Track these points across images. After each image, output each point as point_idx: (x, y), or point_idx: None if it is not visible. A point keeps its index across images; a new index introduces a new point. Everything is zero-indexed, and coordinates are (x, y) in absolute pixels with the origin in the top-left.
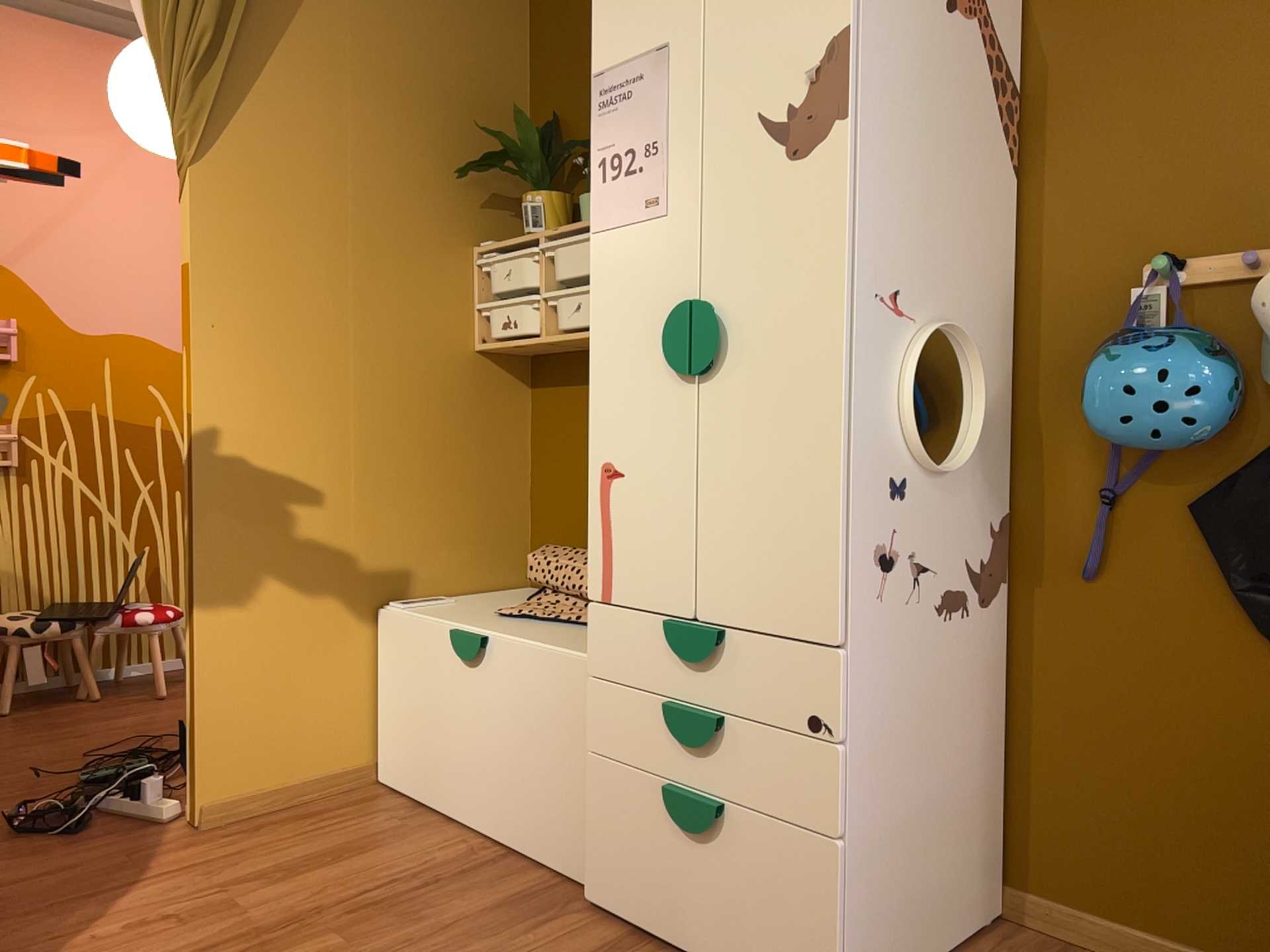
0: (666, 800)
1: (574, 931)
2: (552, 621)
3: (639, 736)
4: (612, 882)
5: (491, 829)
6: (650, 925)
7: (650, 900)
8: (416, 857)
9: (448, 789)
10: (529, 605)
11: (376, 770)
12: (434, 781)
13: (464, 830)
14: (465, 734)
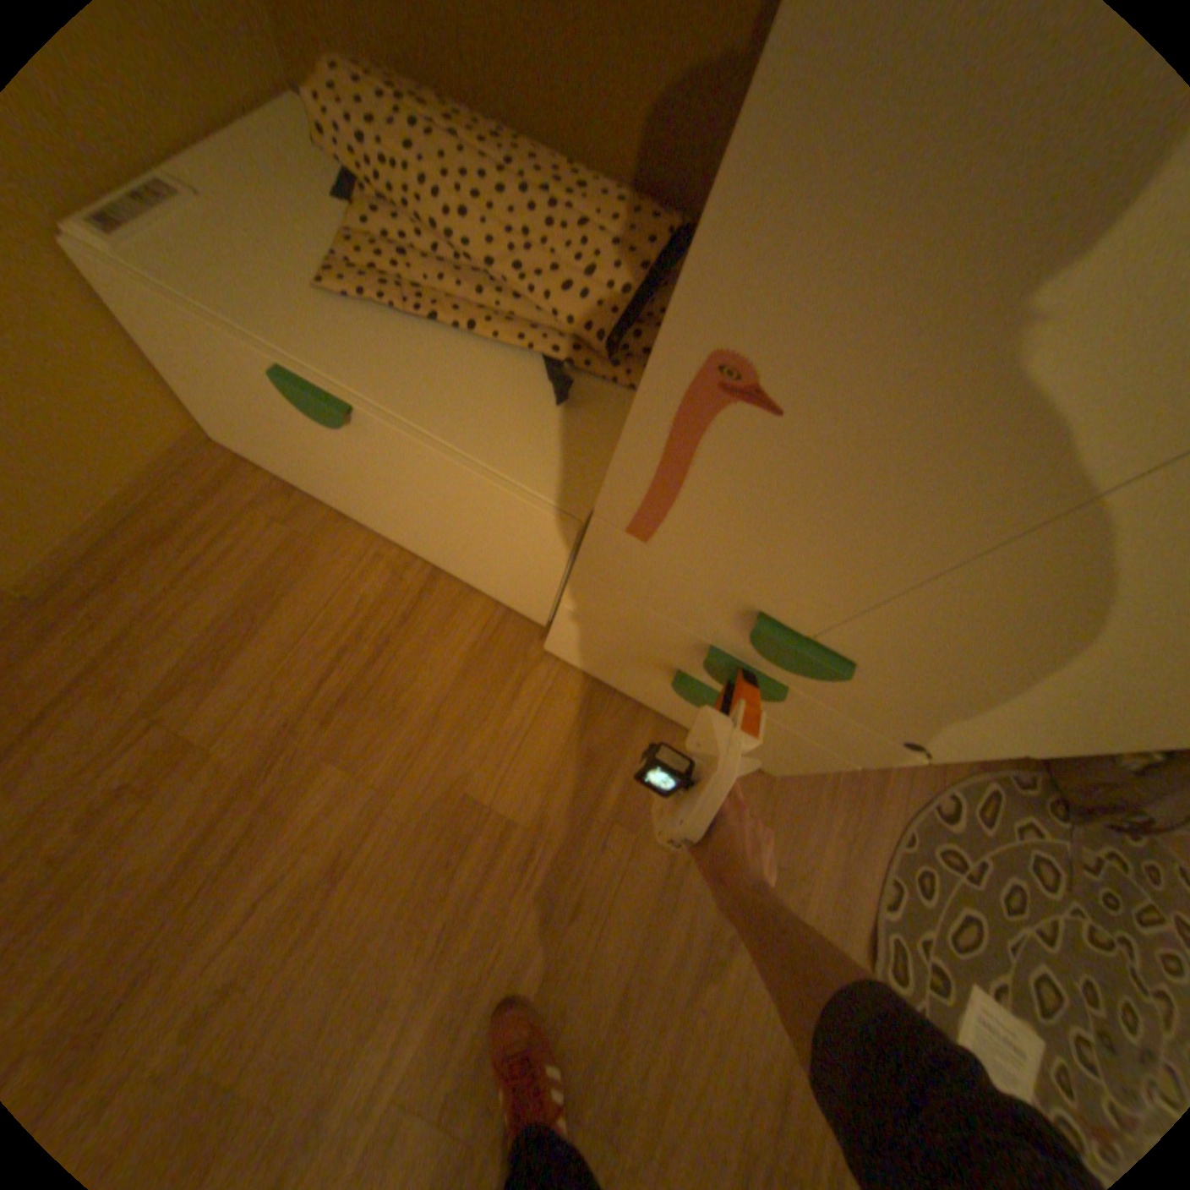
0: (671, 675)
1: (548, 688)
2: (428, 320)
3: (650, 634)
4: (580, 659)
5: (408, 546)
6: (618, 687)
7: (623, 683)
8: (343, 596)
9: (333, 496)
10: (347, 217)
11: (202, 429)
12: (307, 481)
13: (368, 530)
14: (343, 472)
